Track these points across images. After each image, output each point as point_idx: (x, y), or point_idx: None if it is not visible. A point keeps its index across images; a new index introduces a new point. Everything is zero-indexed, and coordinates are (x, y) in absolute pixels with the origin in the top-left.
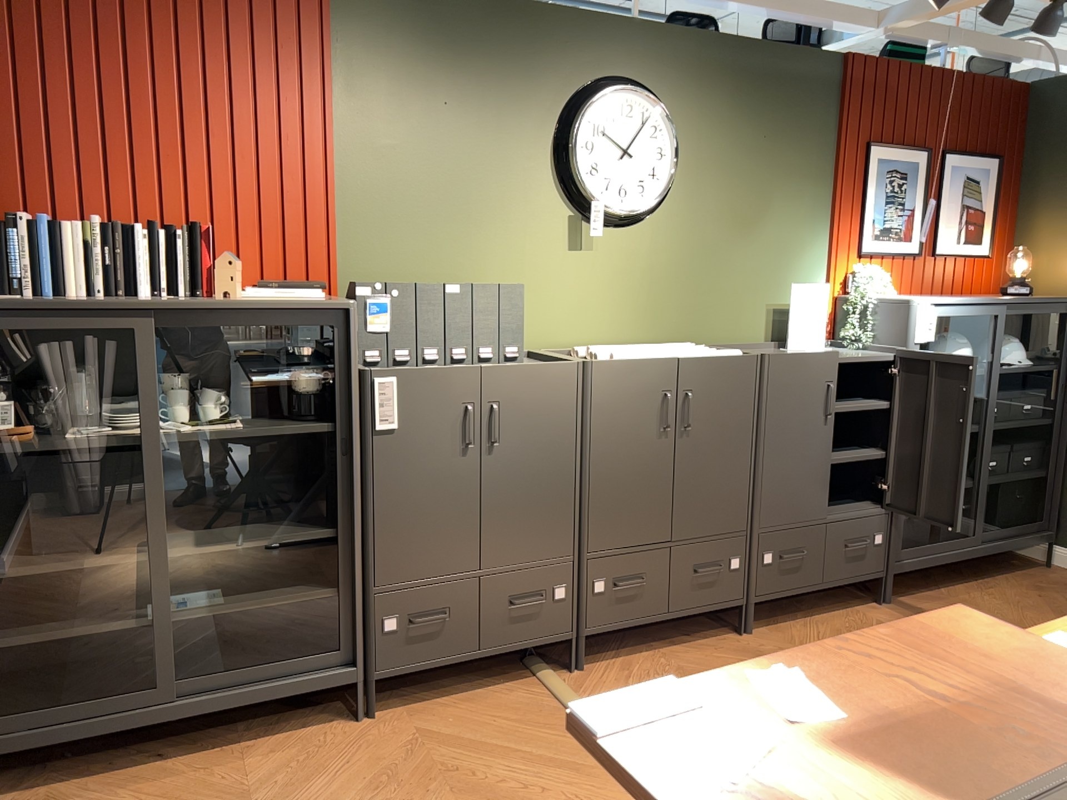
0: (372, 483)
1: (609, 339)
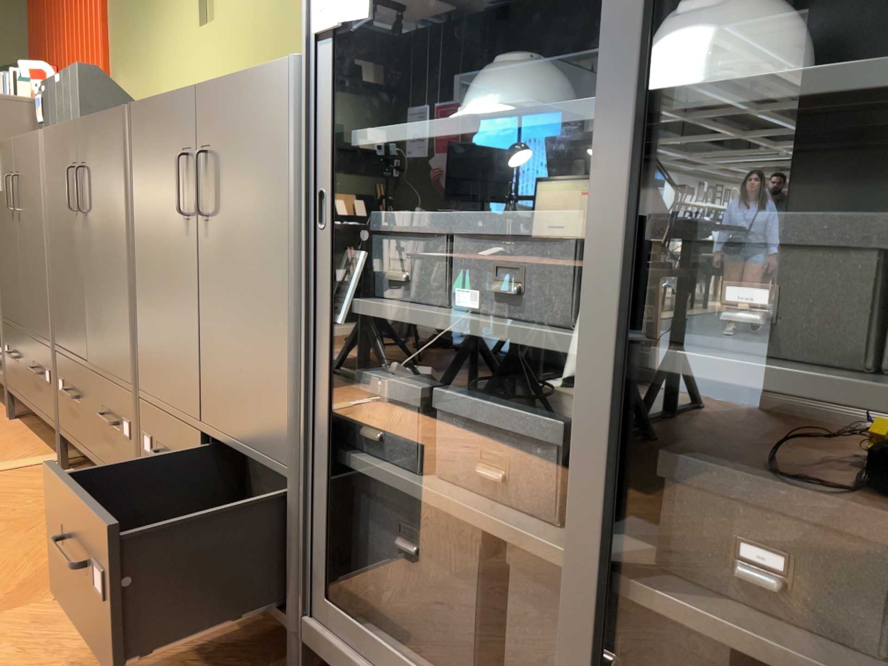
0: None
1: None
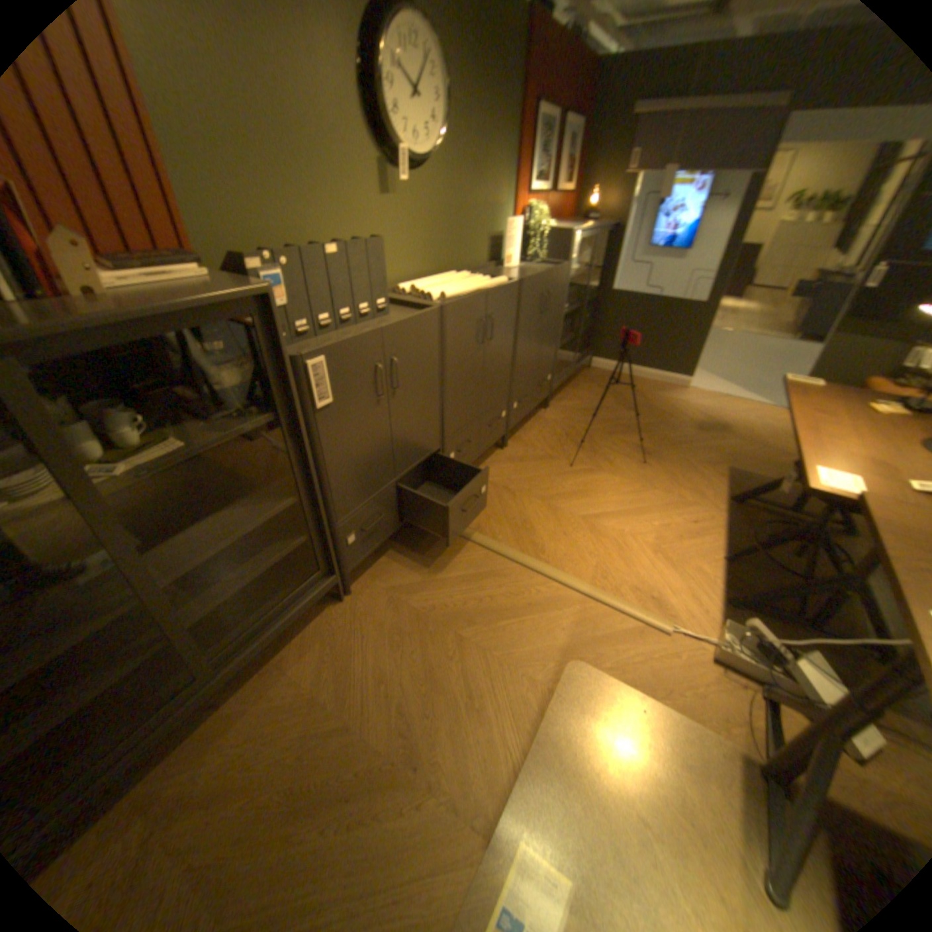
0: (324, 451)
1: (412, 273)
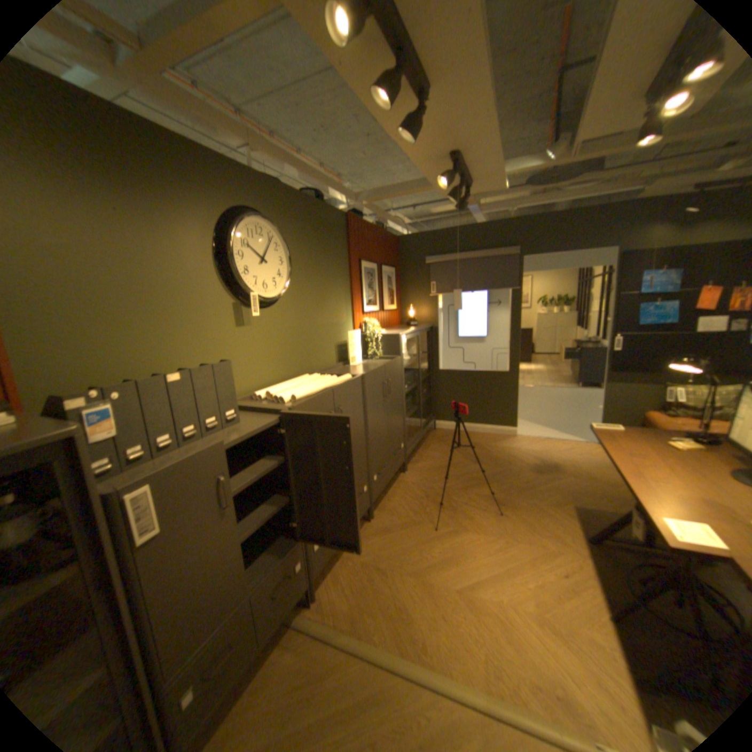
0: (145, 593)
1: (269, 380)
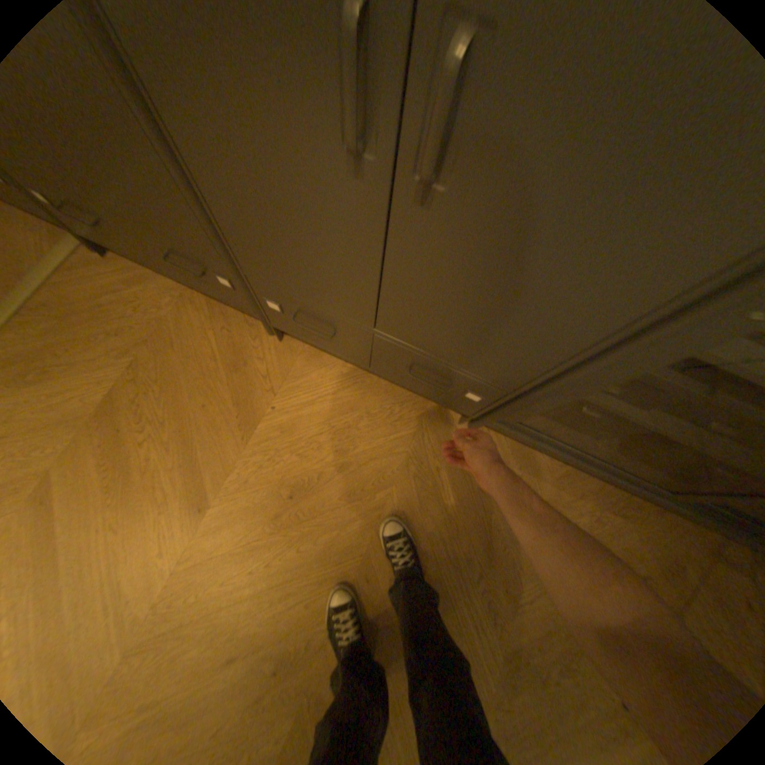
0: None
1: None
